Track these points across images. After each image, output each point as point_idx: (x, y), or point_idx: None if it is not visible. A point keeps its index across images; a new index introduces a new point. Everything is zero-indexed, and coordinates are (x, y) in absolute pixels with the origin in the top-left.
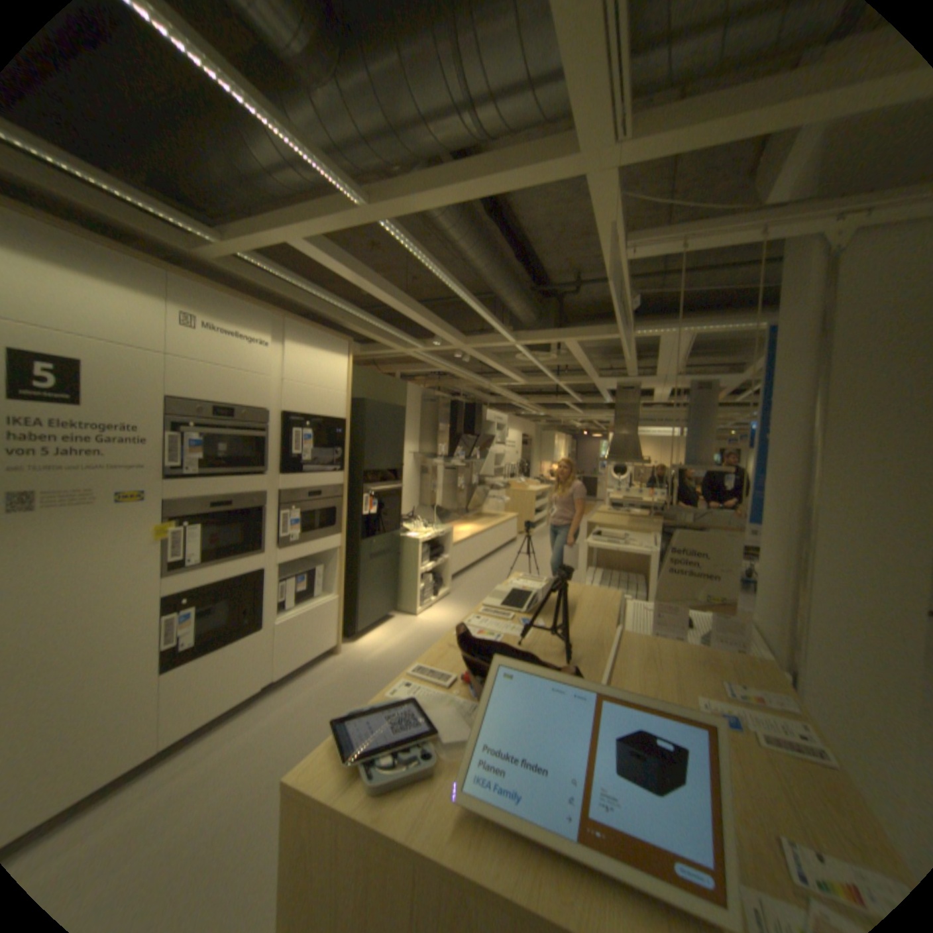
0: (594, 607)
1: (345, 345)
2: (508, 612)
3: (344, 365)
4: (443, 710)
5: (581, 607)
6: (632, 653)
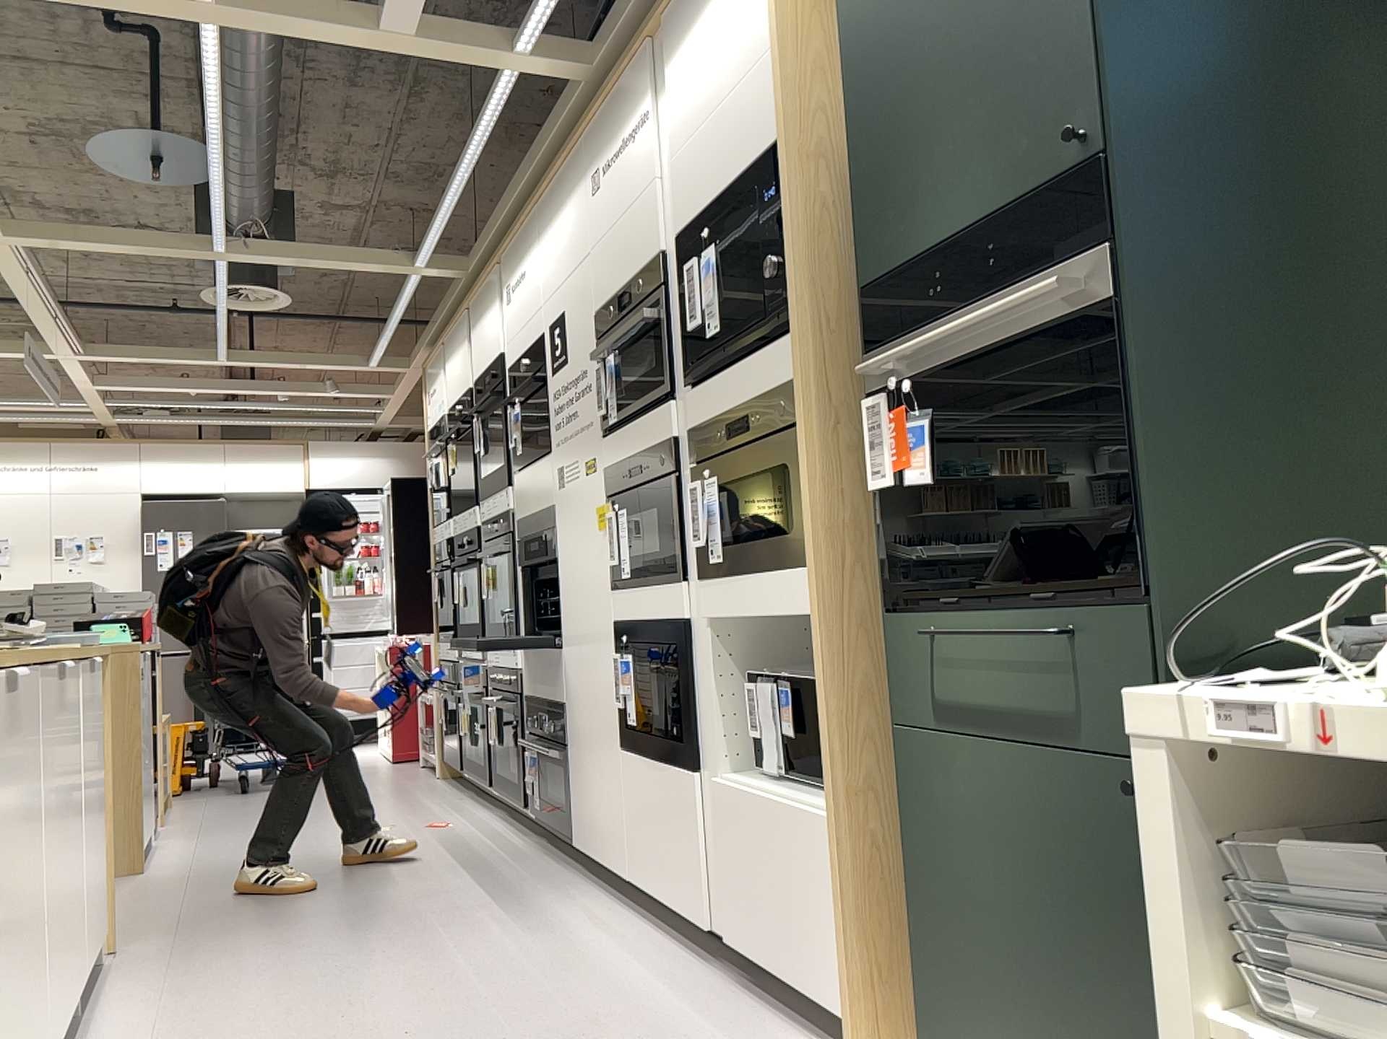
0: None
1: None
2: None
3: None
4: None
5: None
6: None
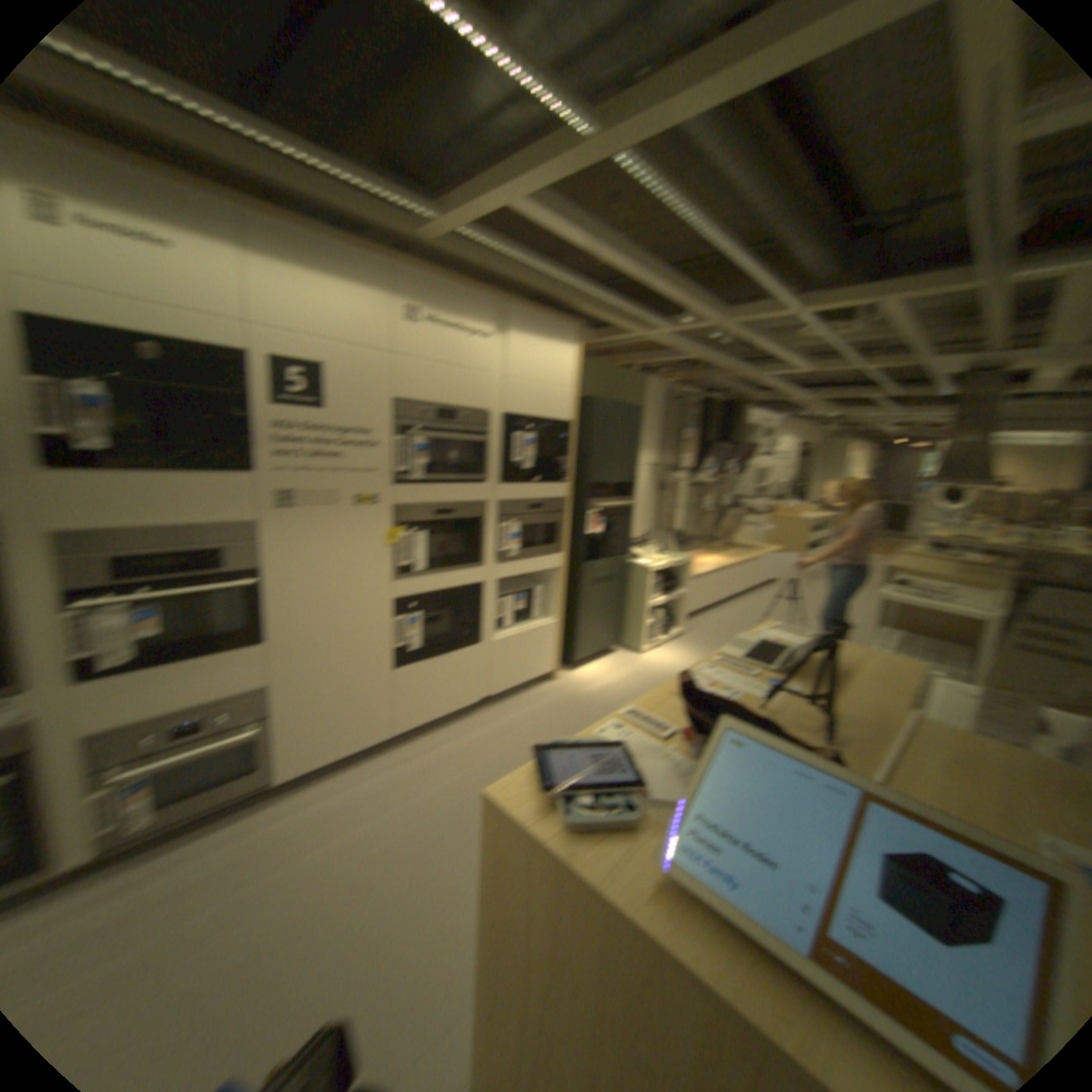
0: (879, 680)
1: (570, 332)
2: (751, 667)
3: (568, 357)
4: (655, 763)
5: (858, 676)
6: (931, 749)
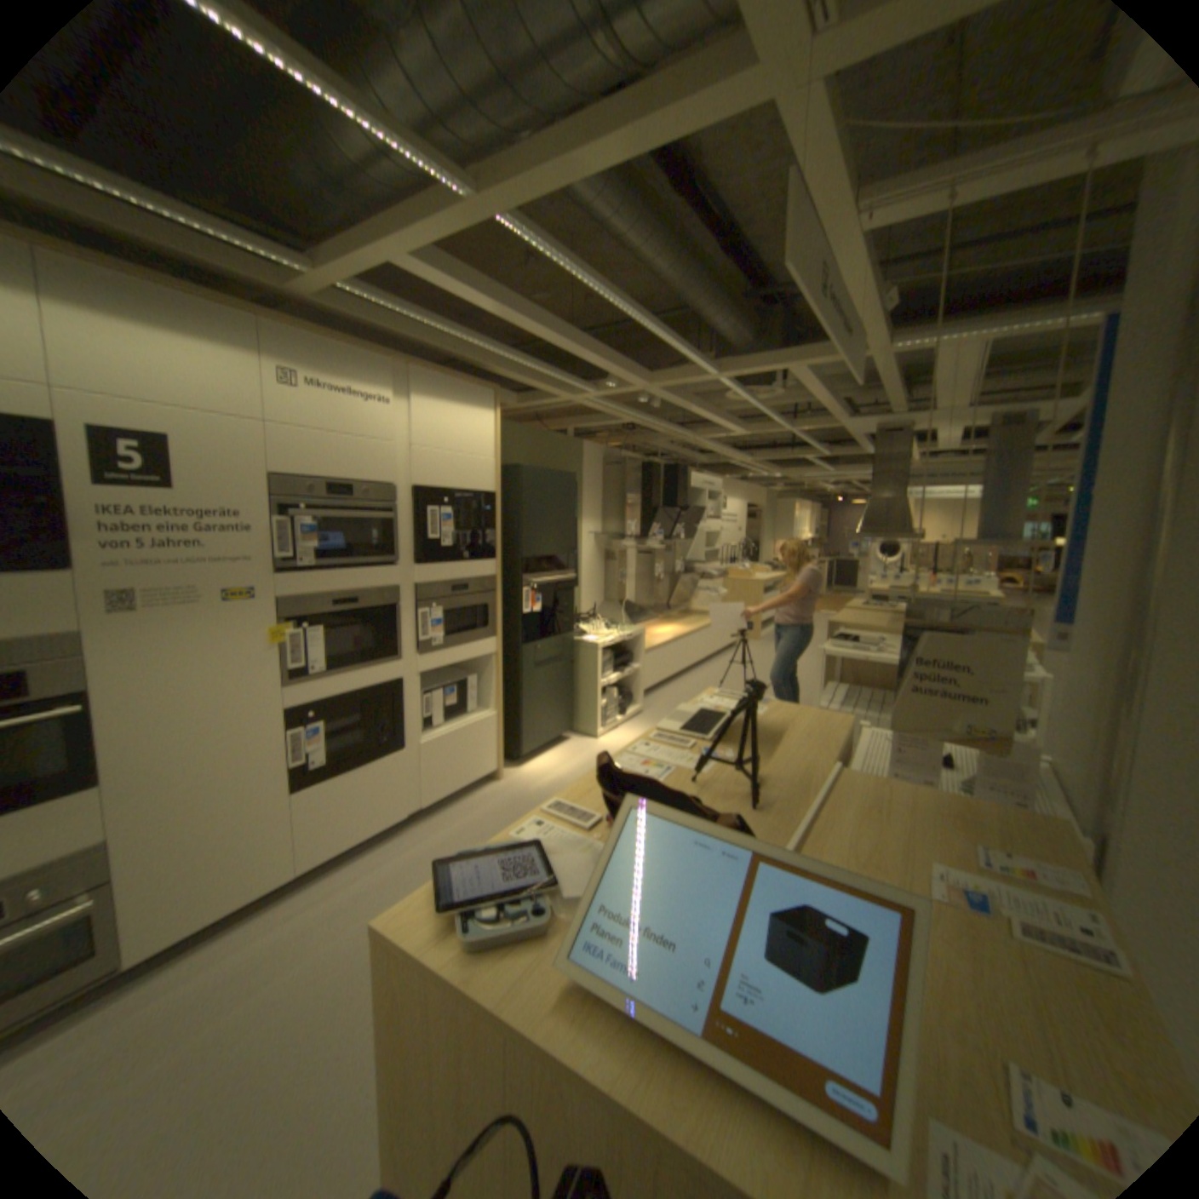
0: (810, 736)
1: (489, 396)
2: (689, 738)
3: (490, 422)
4: (577, 856)
5: (791, 735)
6: (850, 798)
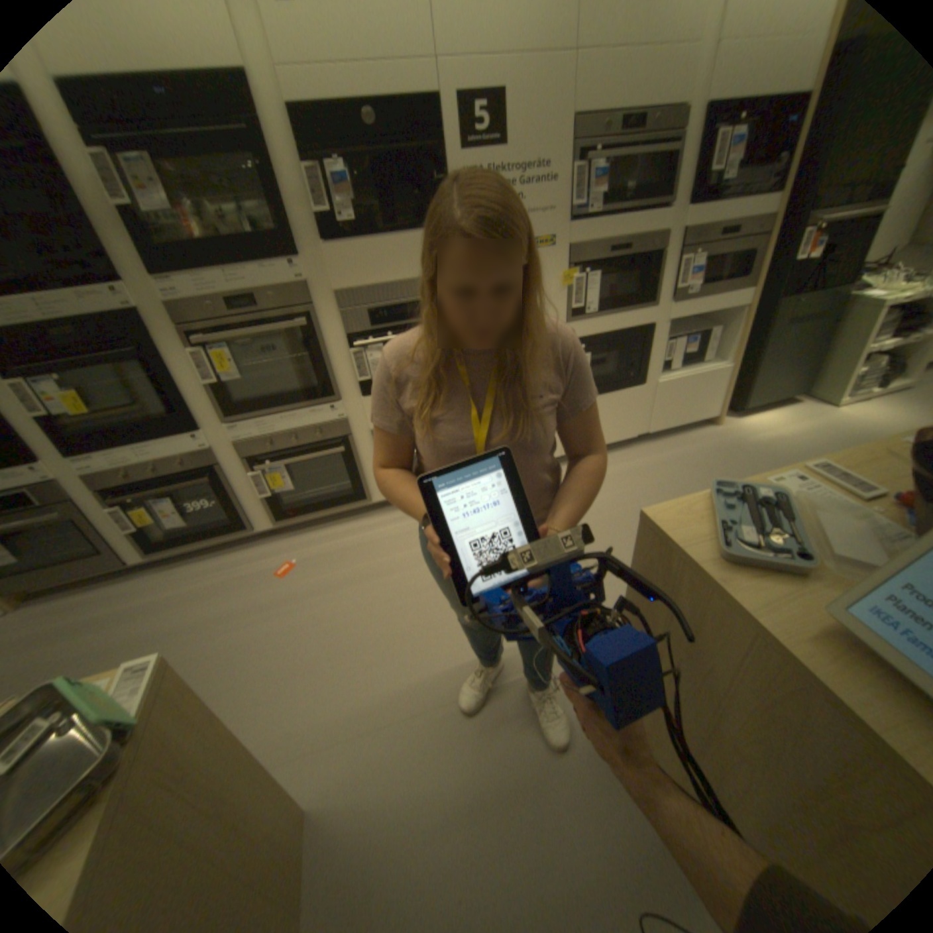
0: None
1: None
2: None
3: None
4: (850, 521)
5: None
6: None
